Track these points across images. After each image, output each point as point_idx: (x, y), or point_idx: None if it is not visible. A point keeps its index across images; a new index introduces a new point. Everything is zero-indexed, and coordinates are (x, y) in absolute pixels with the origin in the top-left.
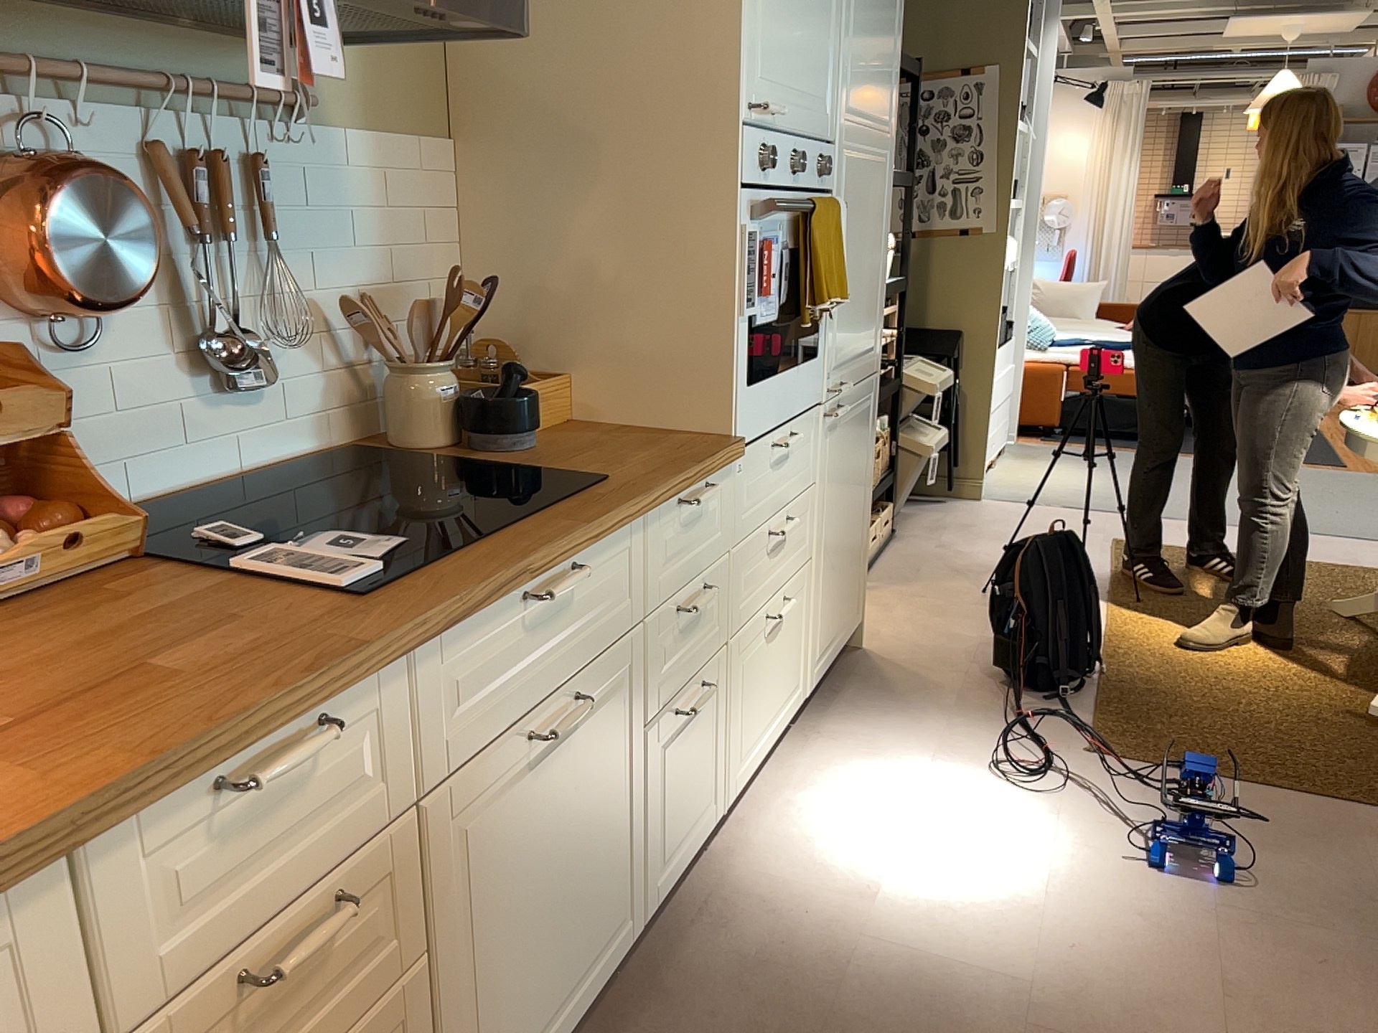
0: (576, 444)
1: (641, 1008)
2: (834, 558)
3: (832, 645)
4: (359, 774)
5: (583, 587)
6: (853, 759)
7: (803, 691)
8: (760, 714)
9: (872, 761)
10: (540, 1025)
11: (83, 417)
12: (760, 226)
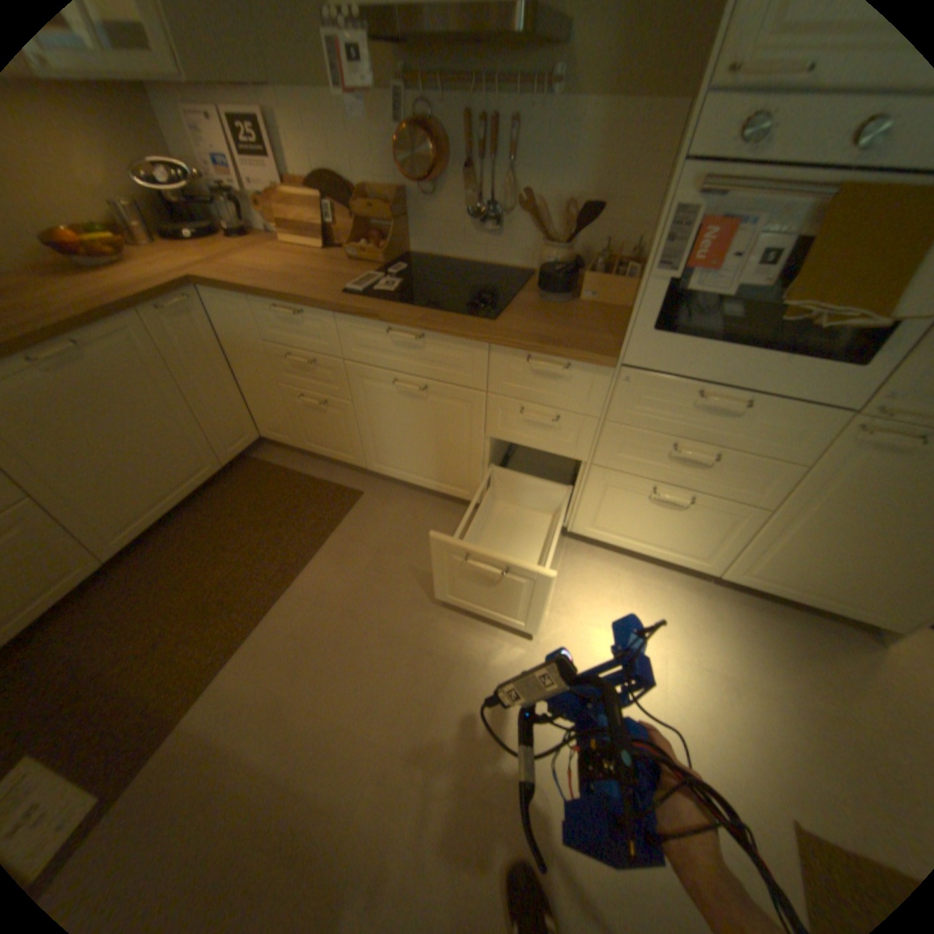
0: (566, 312)
1: (457, 518)
2: (837, 546)
3: (799, 593)
4: (317, 336)
5: (431, 349)
6: (683, 616)
7: (713, 571)
8: (629, 528)
9: (686, 629)
10: (408, 471)
11: (426, 220)
12: (721, 197)
